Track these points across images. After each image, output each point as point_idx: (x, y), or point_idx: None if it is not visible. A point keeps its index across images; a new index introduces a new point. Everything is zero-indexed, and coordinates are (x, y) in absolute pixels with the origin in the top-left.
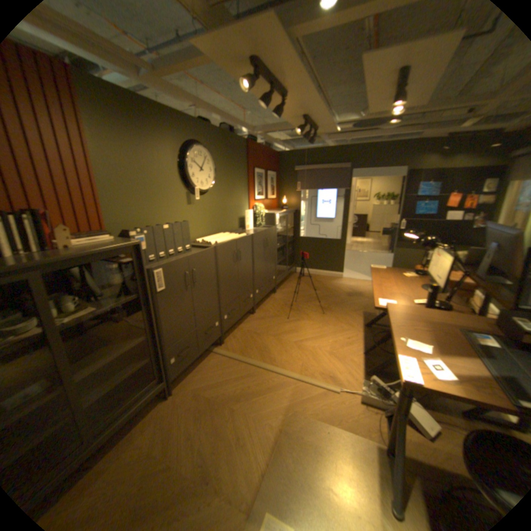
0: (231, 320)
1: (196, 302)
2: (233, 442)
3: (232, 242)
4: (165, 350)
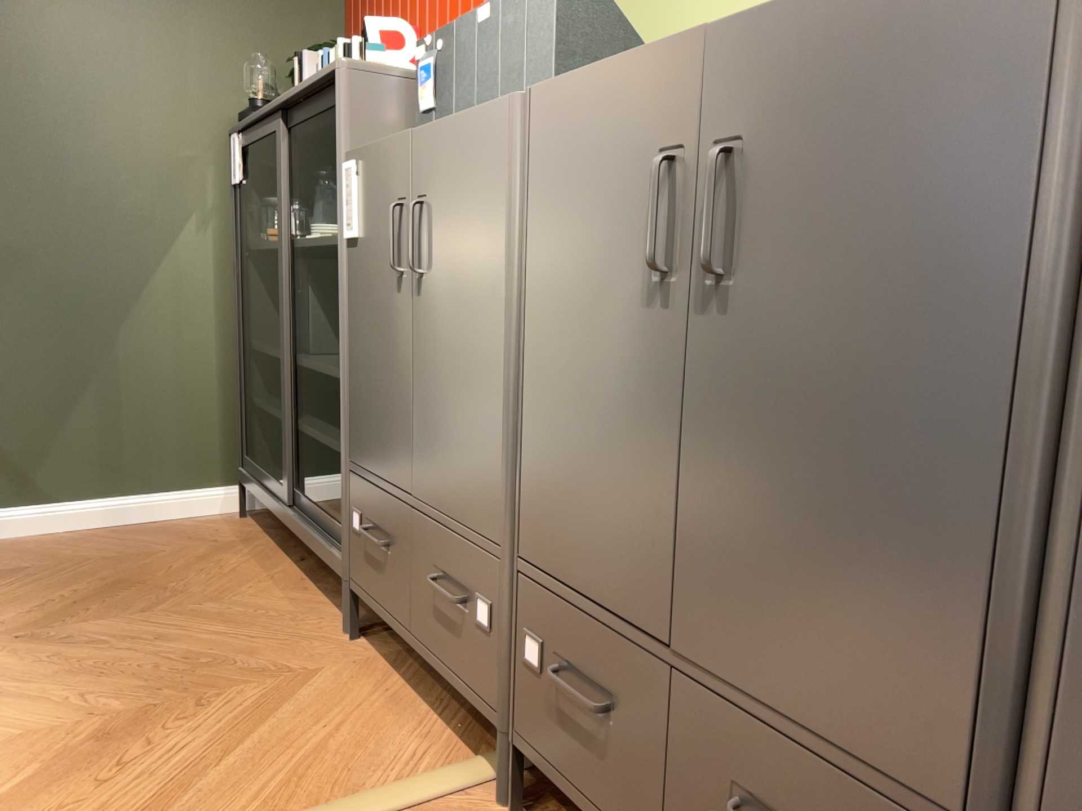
0: (574, 756)
1: (418, 375)
2: (9, 688)
3: (662, 58)
4: (348, 459)
